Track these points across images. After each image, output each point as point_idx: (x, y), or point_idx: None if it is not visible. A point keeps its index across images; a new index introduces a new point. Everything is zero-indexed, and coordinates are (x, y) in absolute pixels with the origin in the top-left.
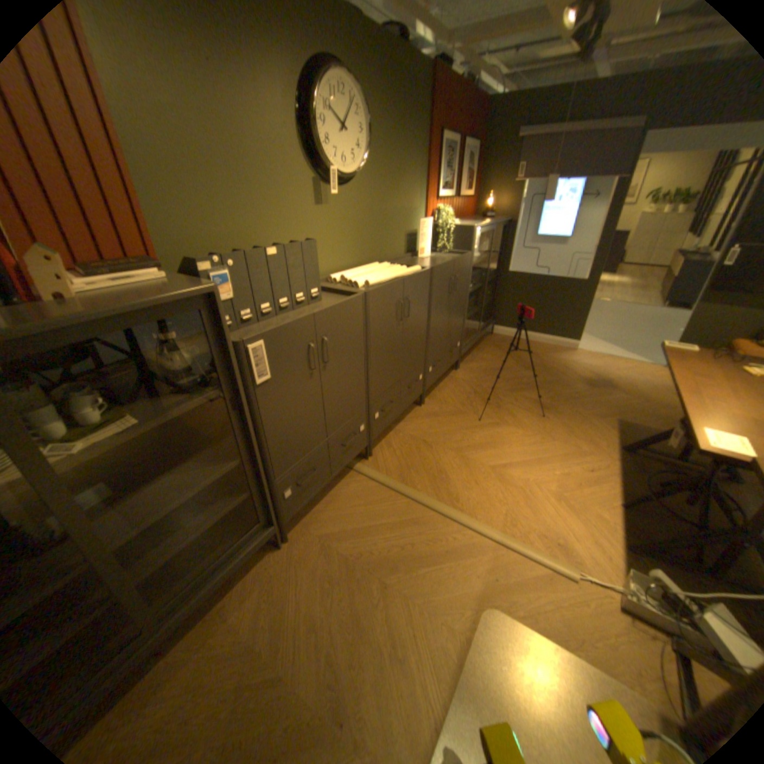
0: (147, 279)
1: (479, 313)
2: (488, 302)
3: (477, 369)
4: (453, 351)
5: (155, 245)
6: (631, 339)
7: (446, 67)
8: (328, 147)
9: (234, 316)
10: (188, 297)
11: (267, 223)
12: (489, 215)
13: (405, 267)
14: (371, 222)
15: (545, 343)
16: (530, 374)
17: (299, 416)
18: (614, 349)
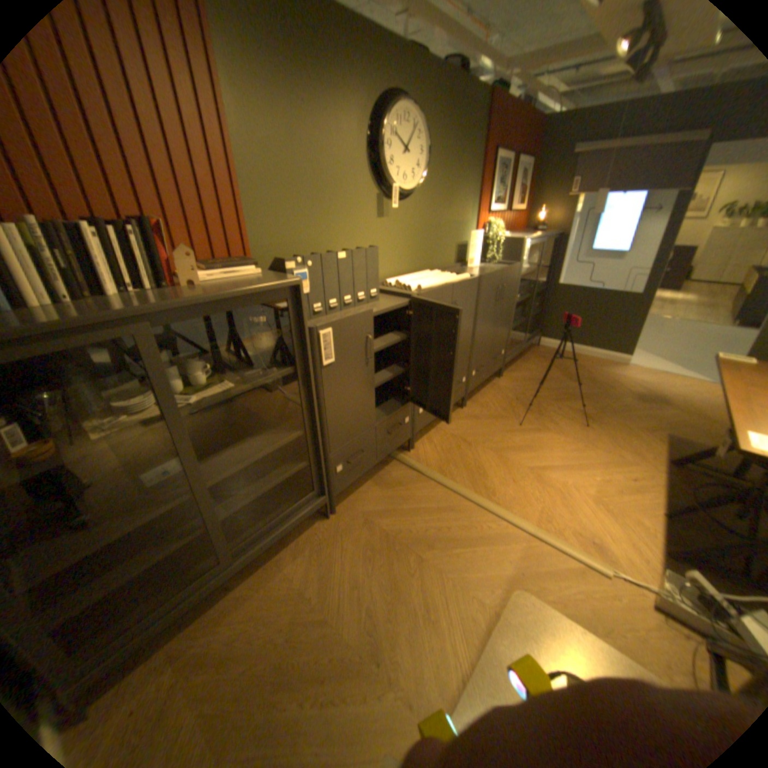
0: (249, 274)
1: (525, 324)
2: (536, 314)
3: (521, 378)
4: (497, 358)
5: (251, 249)
6: (691, 357)
7: (504, 91)
8: (392, 168)
9: (308, 308)
10: (280, 288)
11: (337, 233)
12: (540, 228)
13: (455, 275)
14: (425, 233)
15: (594, 357)
16: (577, 386)
17: (355, 399)
18: (671, 366)
